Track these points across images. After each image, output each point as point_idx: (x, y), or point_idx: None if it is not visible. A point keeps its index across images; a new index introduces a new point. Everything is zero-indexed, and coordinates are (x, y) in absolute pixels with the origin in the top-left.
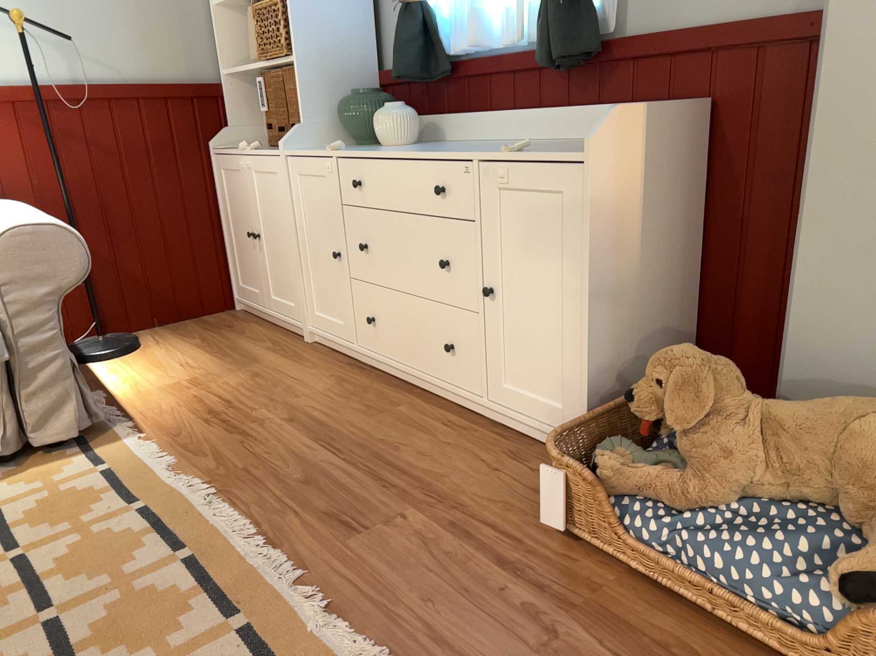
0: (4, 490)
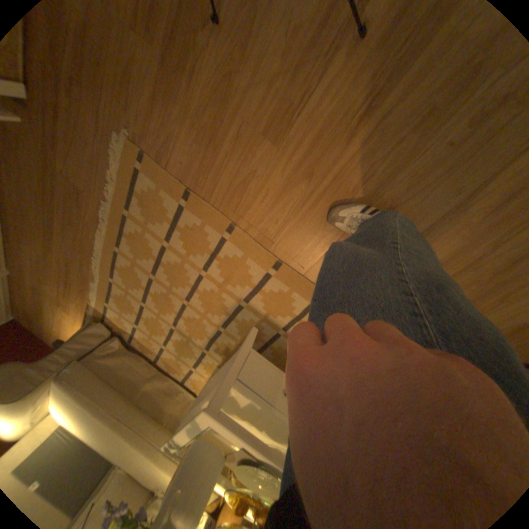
0: (127, 328)
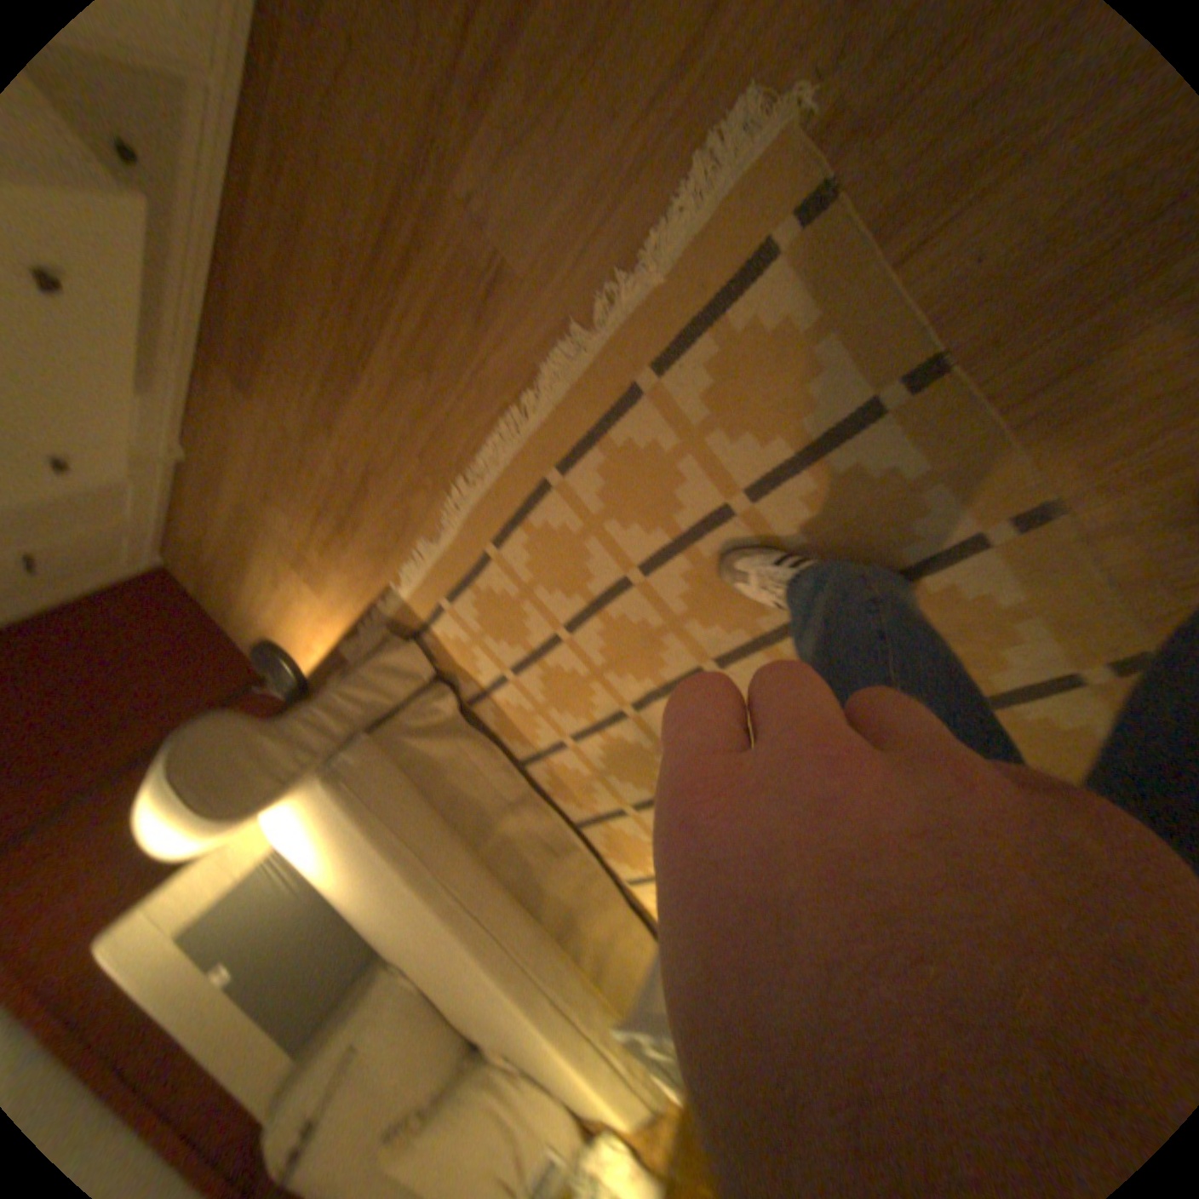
0: (483, 671)
